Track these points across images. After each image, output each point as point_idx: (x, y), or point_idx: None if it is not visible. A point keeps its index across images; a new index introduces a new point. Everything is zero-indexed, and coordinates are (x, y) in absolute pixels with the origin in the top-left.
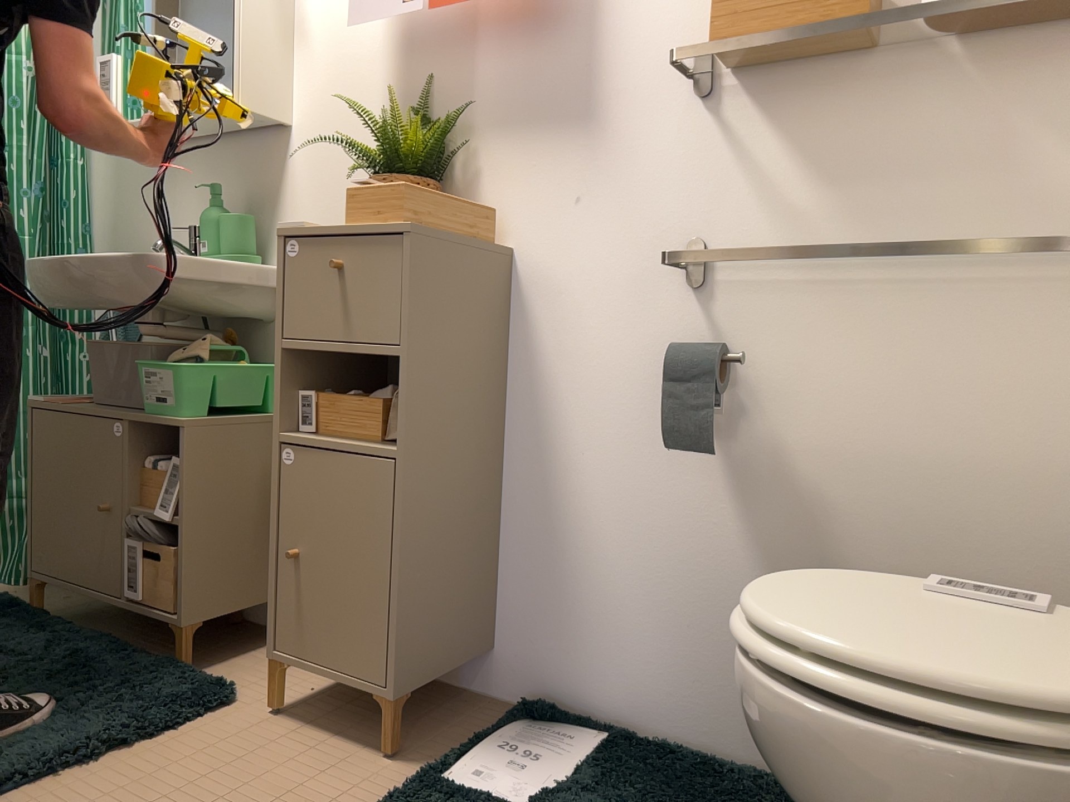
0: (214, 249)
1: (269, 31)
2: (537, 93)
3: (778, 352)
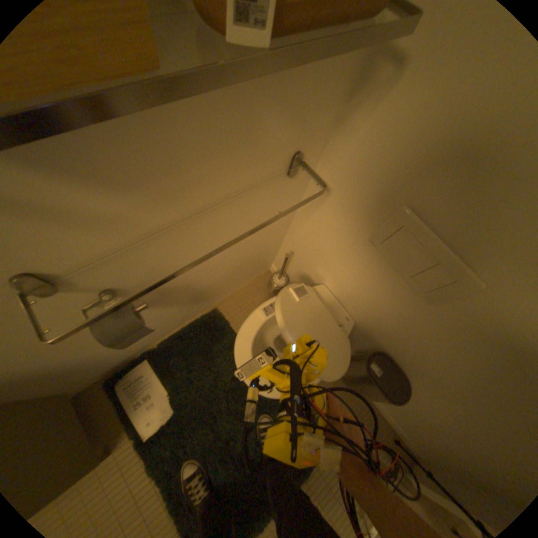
0: None
1: None
2: None
3: (146, 270)
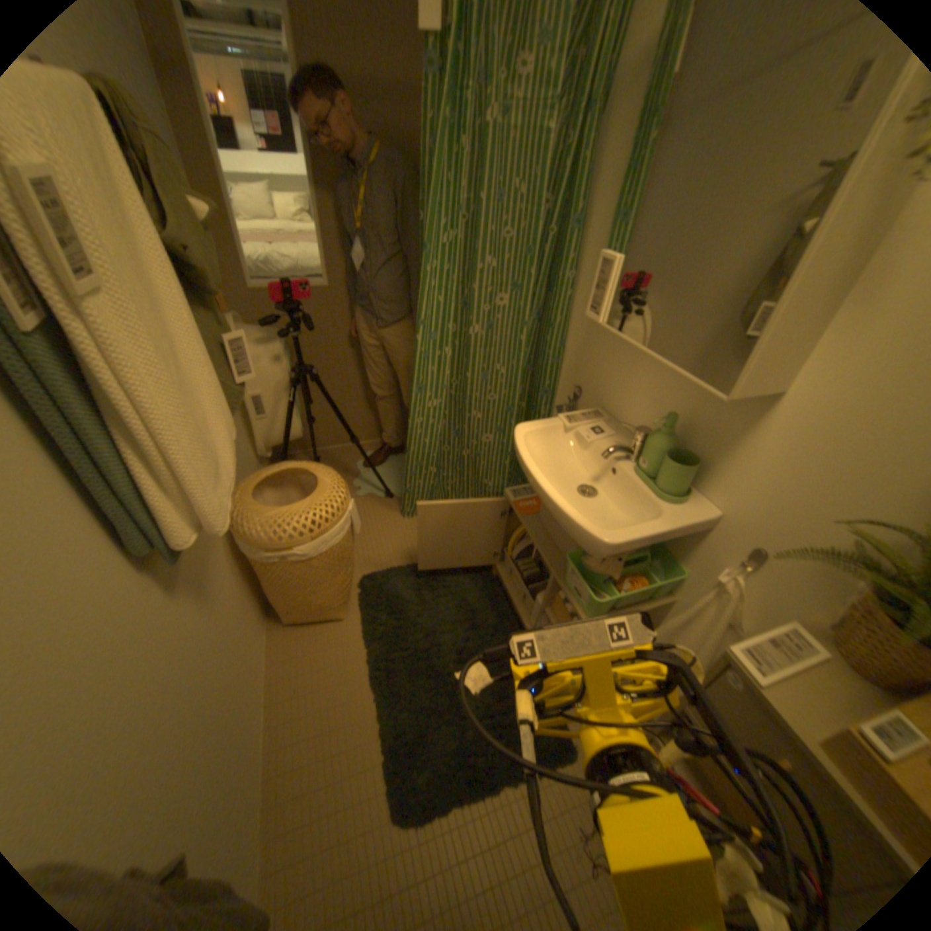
0: (648, 466)
1: (816, 293)
2: None
3: None
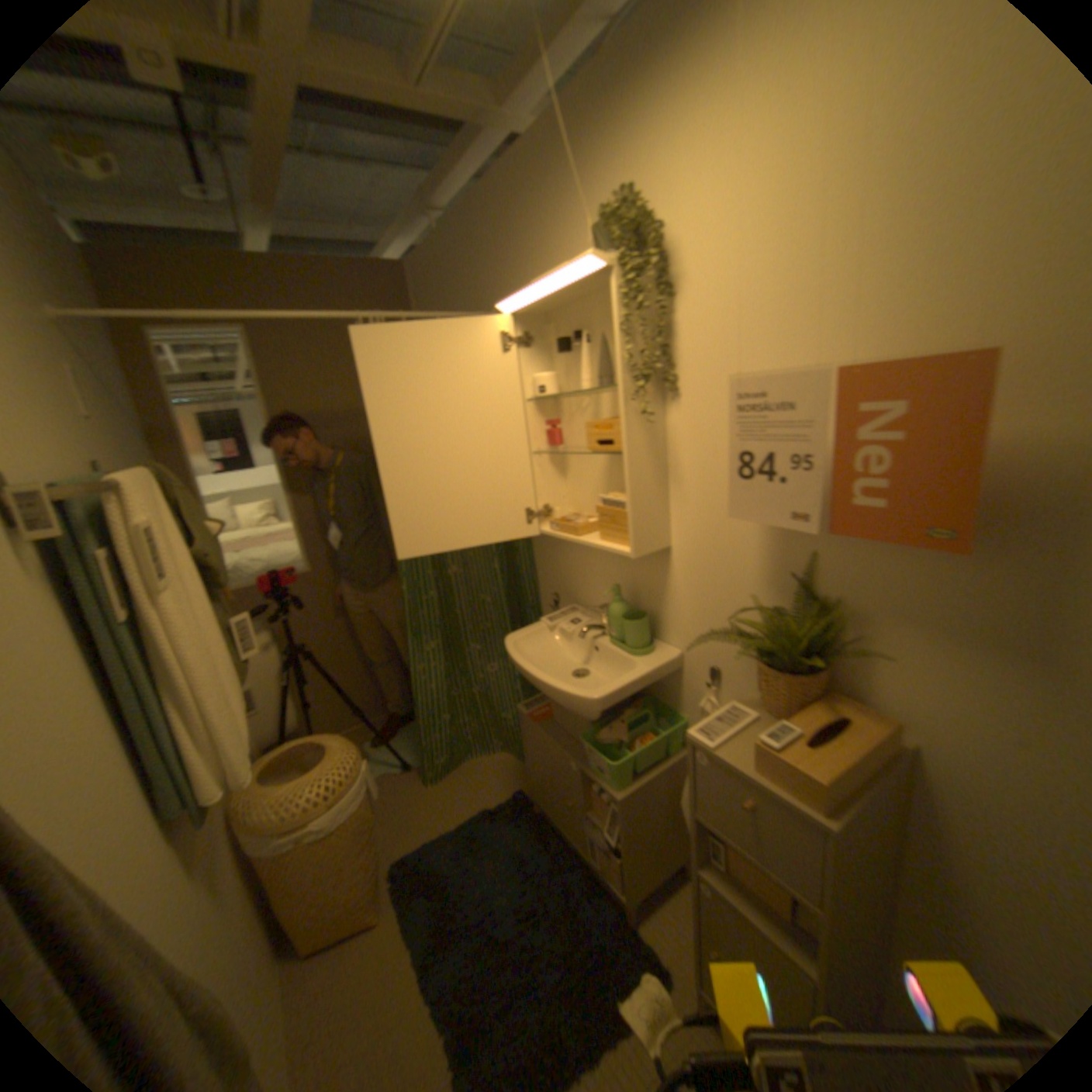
0: (615, 634)
1: (645, 485)
2: (968, 613)
3: None
